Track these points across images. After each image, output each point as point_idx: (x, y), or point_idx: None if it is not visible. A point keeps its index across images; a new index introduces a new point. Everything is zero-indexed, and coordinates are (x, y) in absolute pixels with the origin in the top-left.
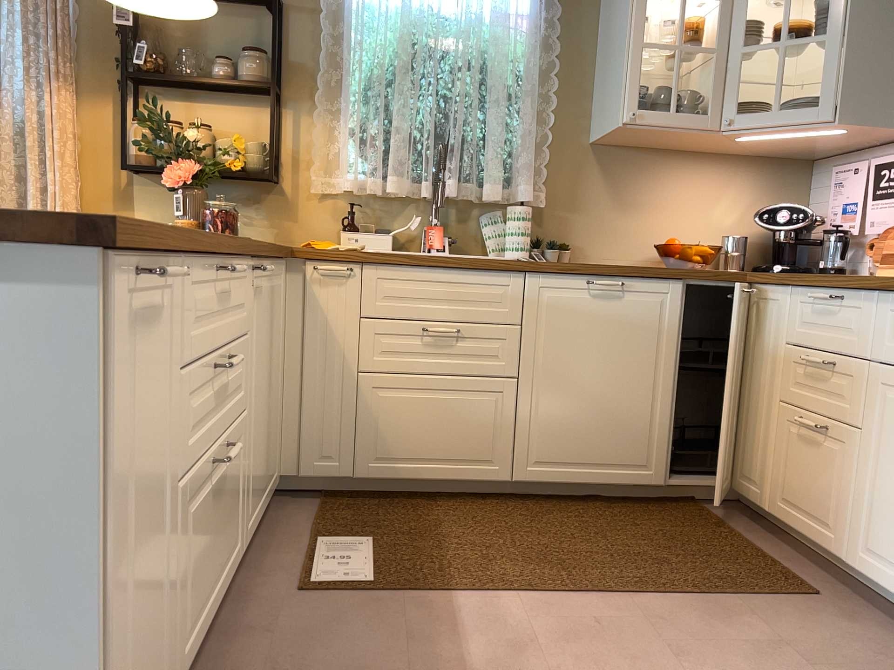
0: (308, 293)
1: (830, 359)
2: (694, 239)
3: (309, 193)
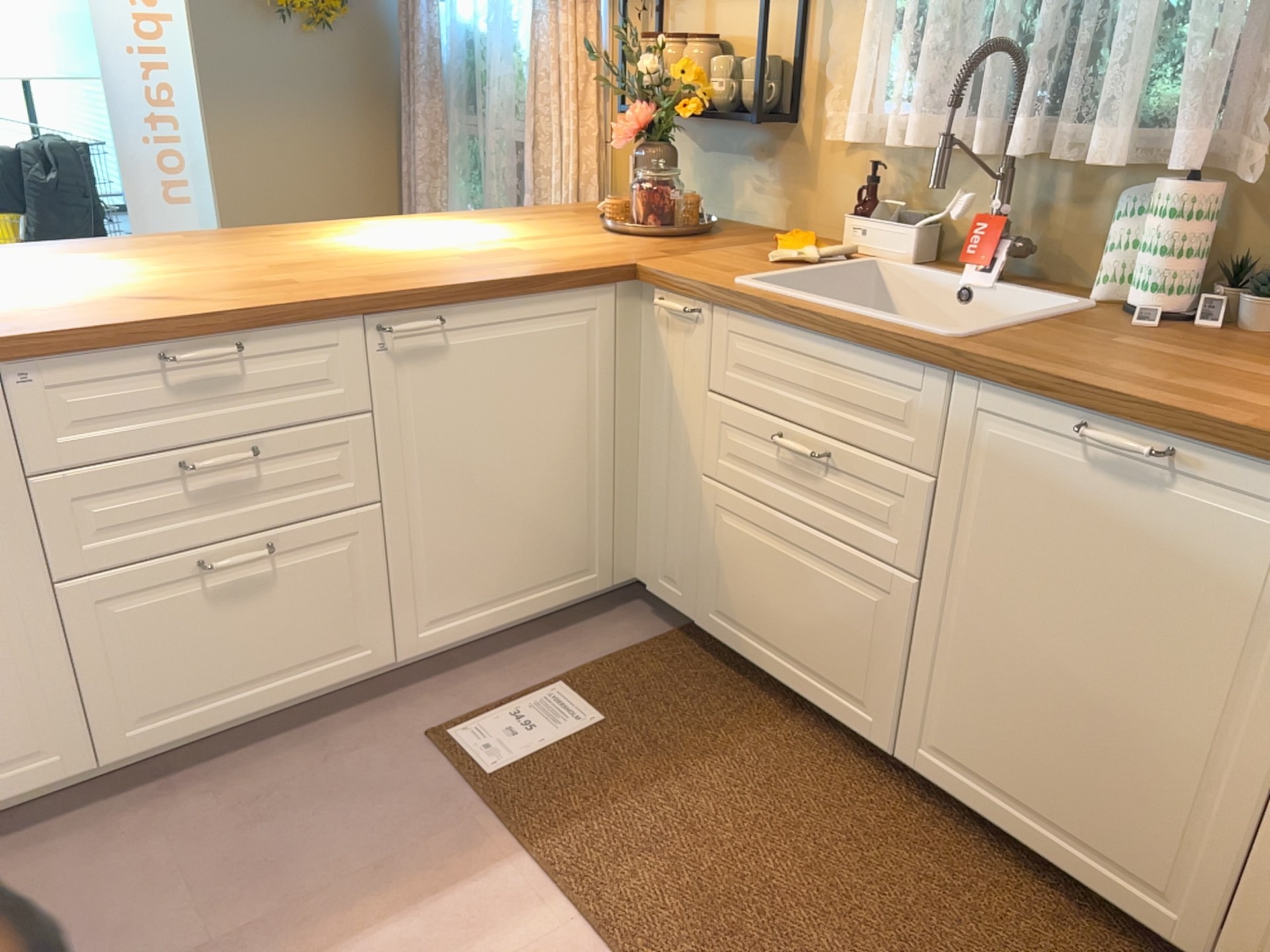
0: (656, 336)
1: None
2: None
3: (828, 142)
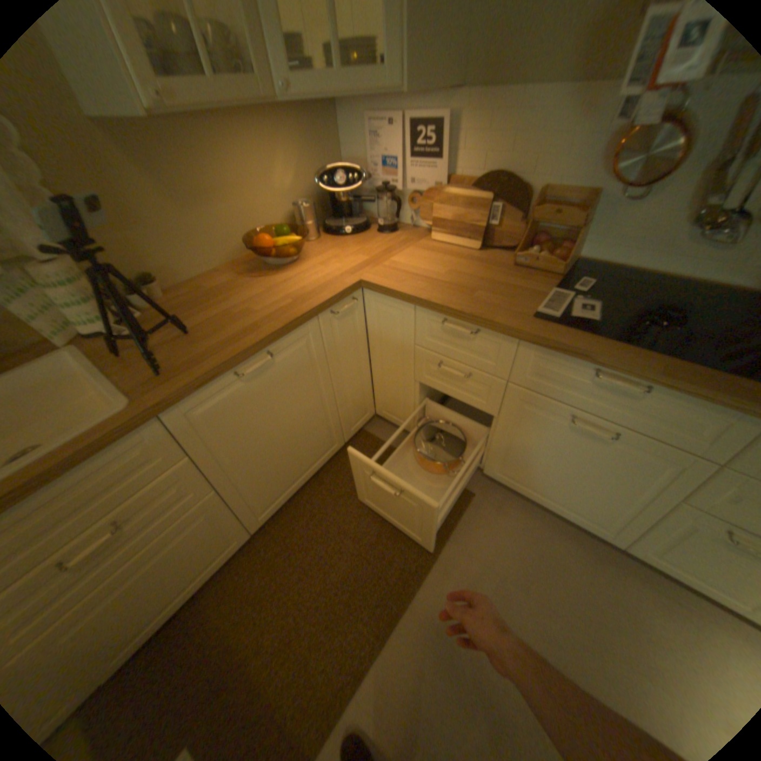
0: None
1: (464, 368)
2: (267, 214)
3: None
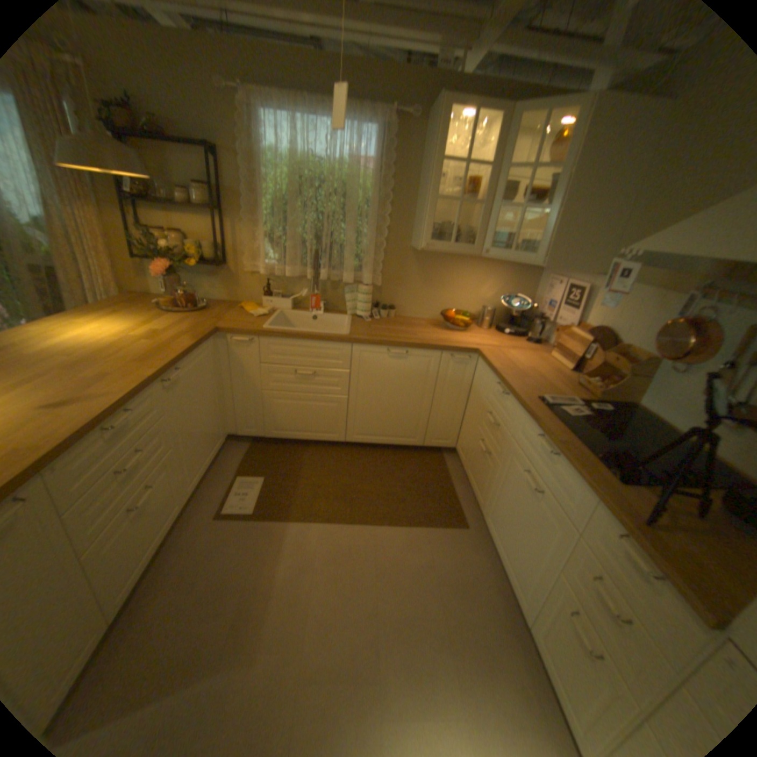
0: (231, 350)
1: (498, 421)
2: (467, 305)
3: (244, 271)
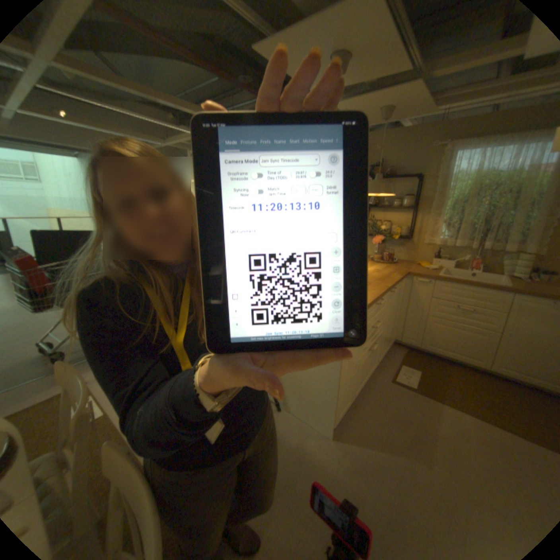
0: (413, 286)
1: None
2: None
3: (422, 242)
